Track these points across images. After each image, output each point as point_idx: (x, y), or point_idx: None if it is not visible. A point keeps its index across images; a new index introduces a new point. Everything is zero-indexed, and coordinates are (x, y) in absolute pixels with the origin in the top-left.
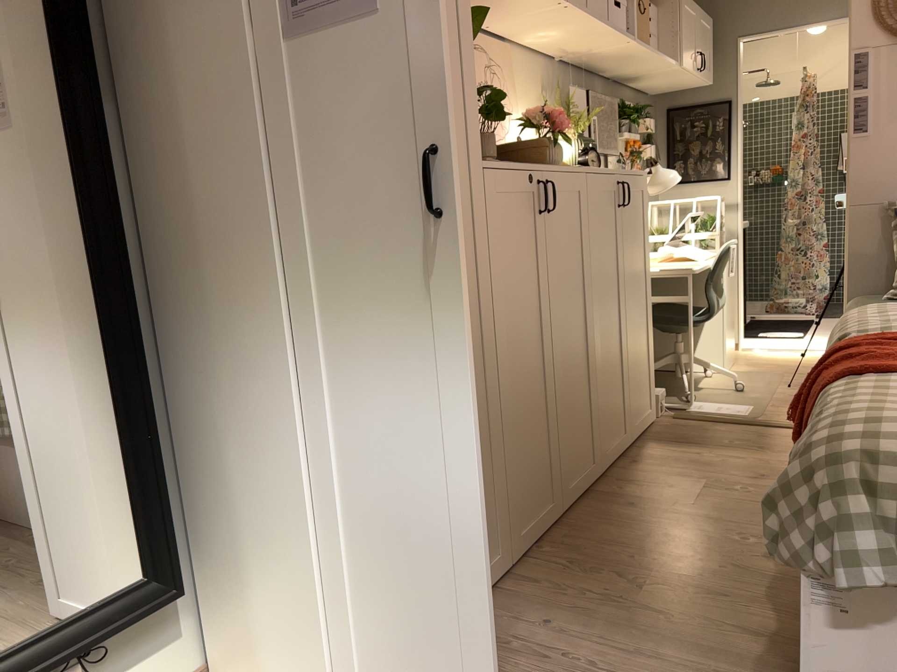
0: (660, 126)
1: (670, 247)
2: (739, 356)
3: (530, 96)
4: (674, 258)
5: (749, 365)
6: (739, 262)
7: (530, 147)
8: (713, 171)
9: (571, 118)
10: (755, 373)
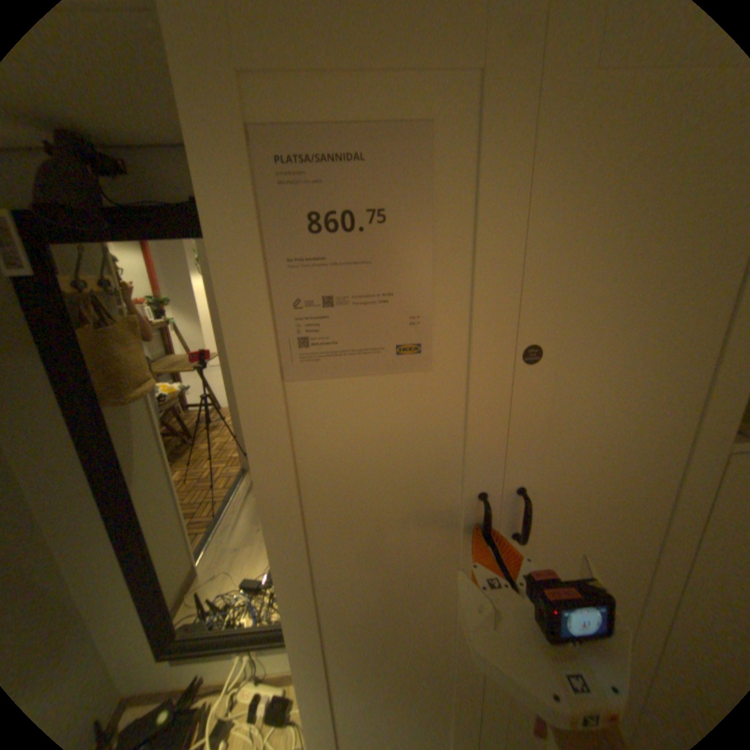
0: None
1: None
2: None
3: None
4: None
5: None
6: None
7: None
8: None
9: None
10: None
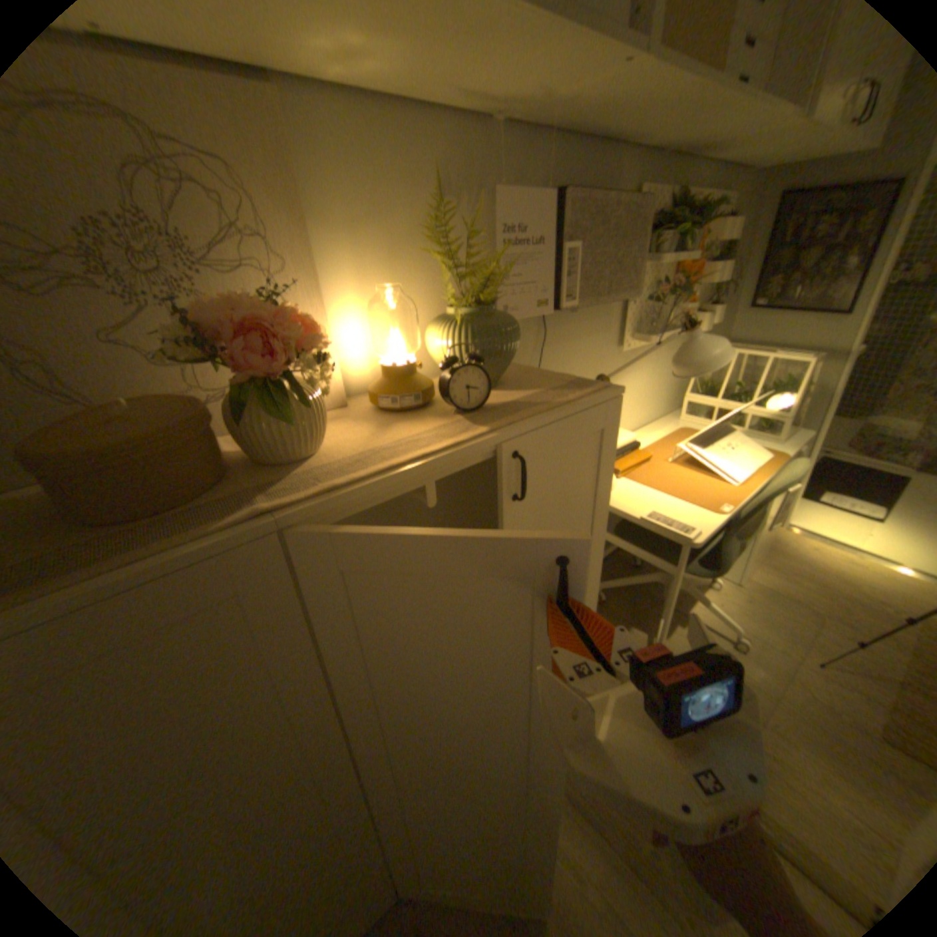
0: (770, 220)
1: (698, 450)
2: (780, 551)
3: (408, 214)
4: (703, 463)
5: (785, 580)
6: (828, 431)
7: (72, 475)
8: (834, 299)
9: (500, 259)
10: (786, 608)
